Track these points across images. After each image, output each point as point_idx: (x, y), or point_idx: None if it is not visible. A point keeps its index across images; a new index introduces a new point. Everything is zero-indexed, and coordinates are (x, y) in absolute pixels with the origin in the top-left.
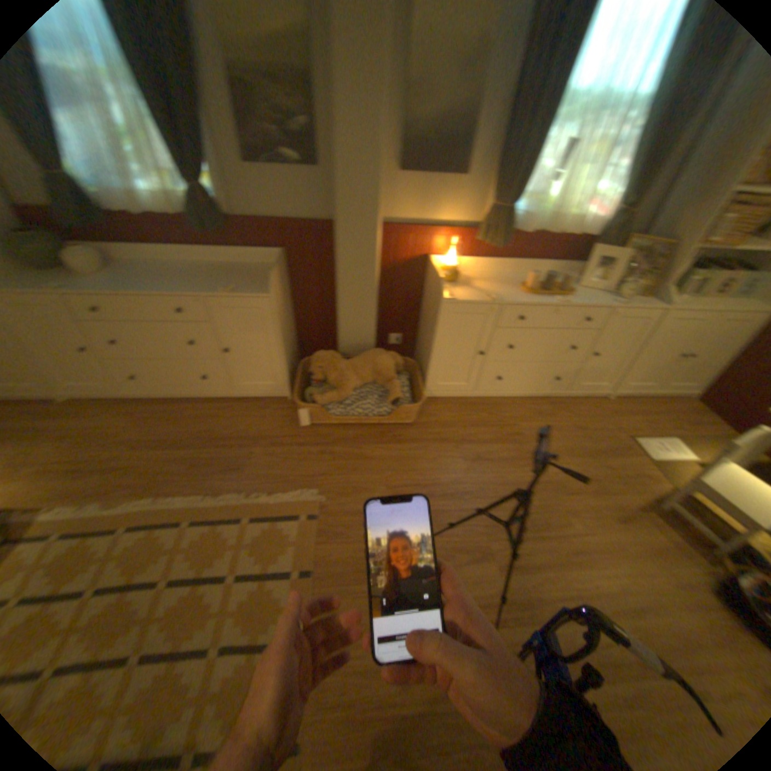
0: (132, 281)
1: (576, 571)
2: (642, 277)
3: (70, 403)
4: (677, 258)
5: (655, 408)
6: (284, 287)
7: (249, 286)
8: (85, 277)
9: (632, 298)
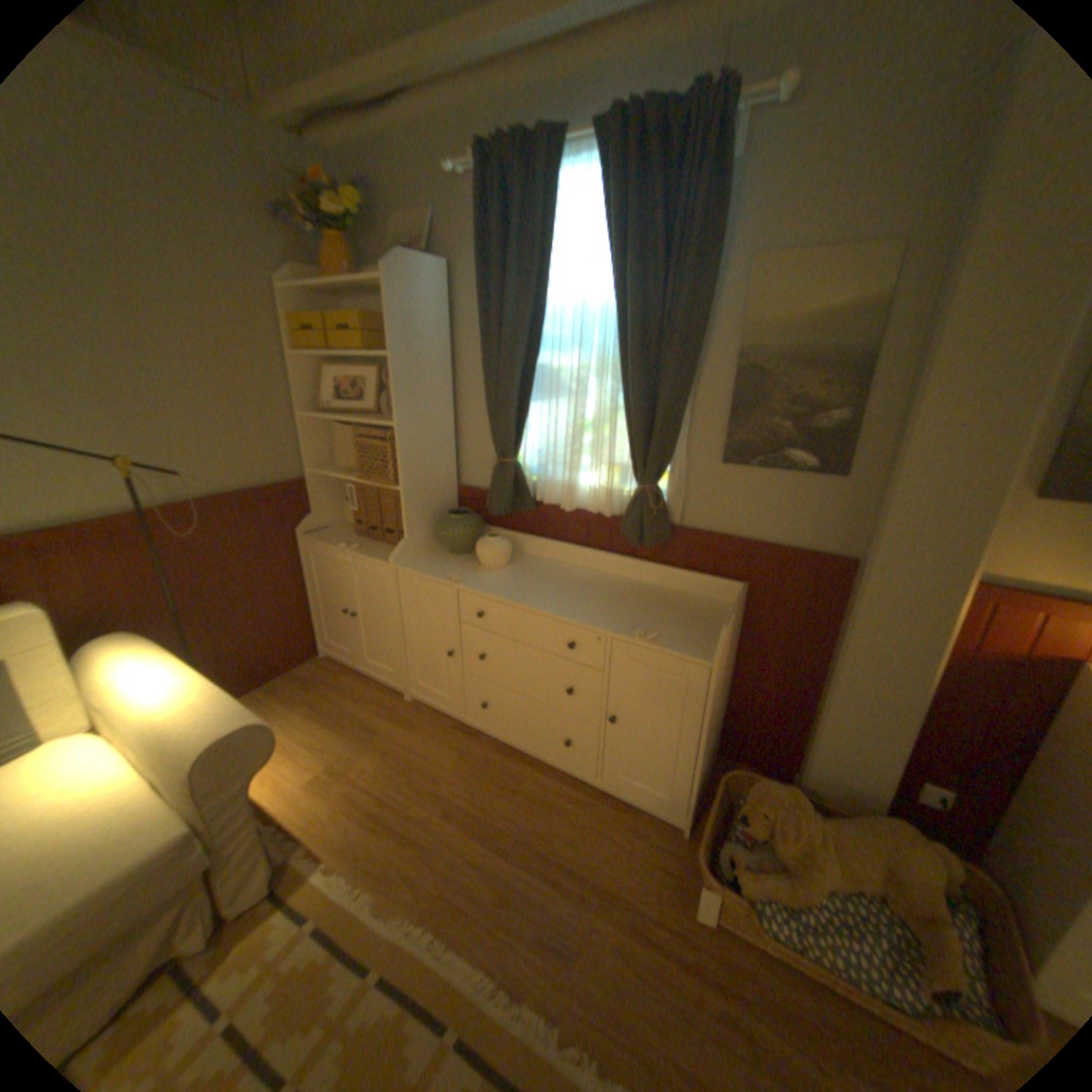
0: (529, 590)
1: None
2: None
3: (411, 707)
4: None
5: None
6: (730, 646)
7: (677, 637)
8: (484, 572)
9: None
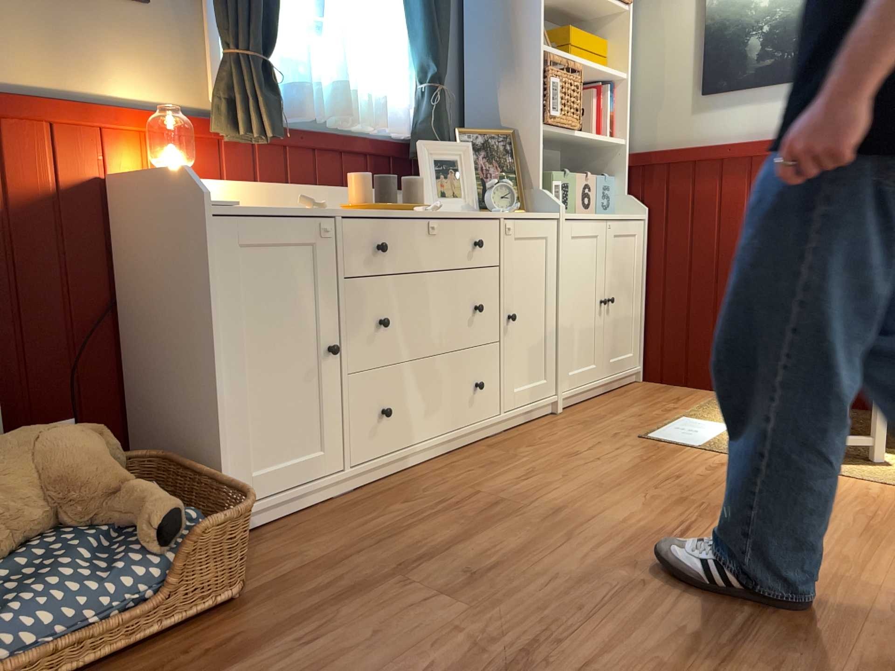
0: None
1: (857, 634)
2: (501, 181)
3: None
4: (525, 150)
5: (617, 401)
6: None
7: None
8: None
9: (510, 207)
